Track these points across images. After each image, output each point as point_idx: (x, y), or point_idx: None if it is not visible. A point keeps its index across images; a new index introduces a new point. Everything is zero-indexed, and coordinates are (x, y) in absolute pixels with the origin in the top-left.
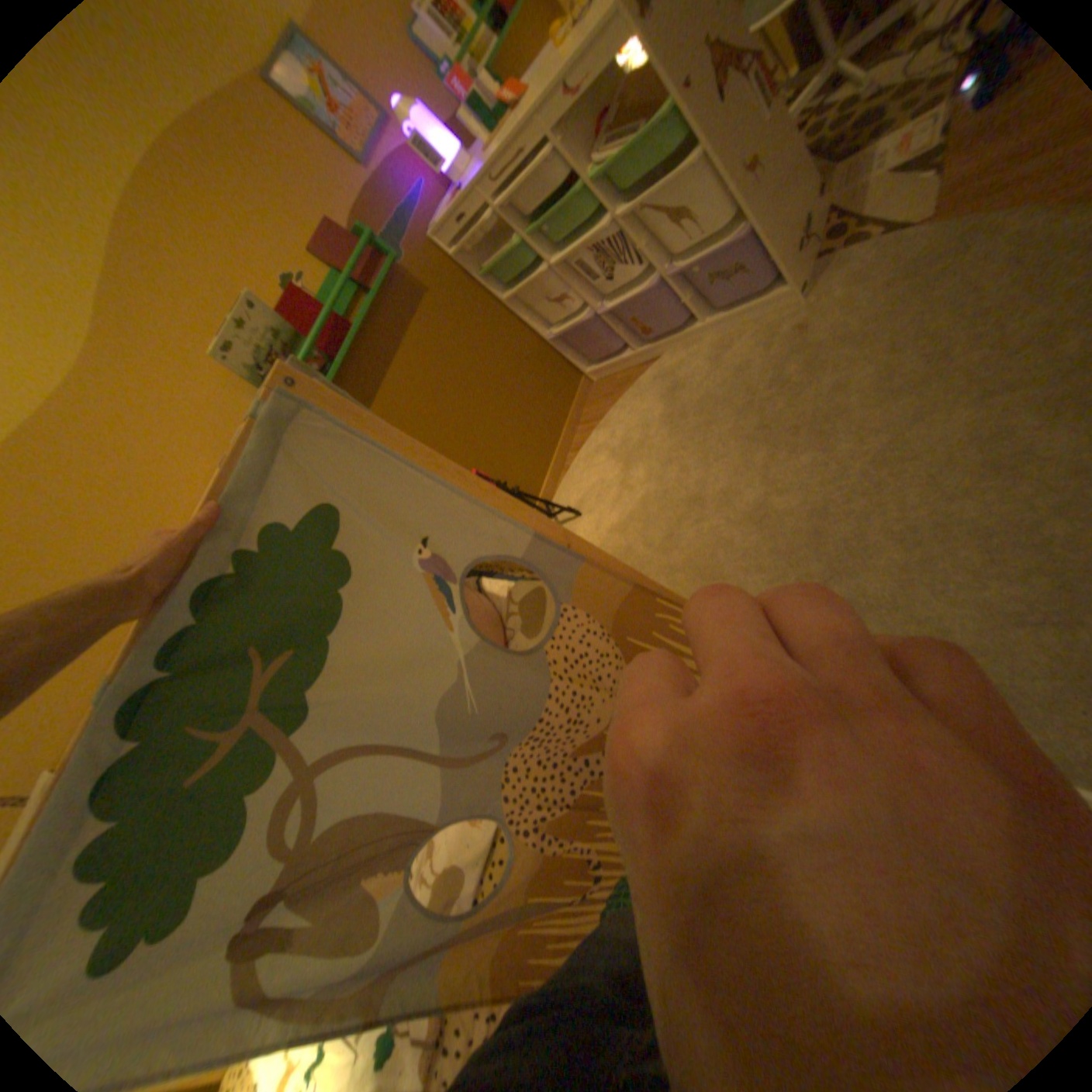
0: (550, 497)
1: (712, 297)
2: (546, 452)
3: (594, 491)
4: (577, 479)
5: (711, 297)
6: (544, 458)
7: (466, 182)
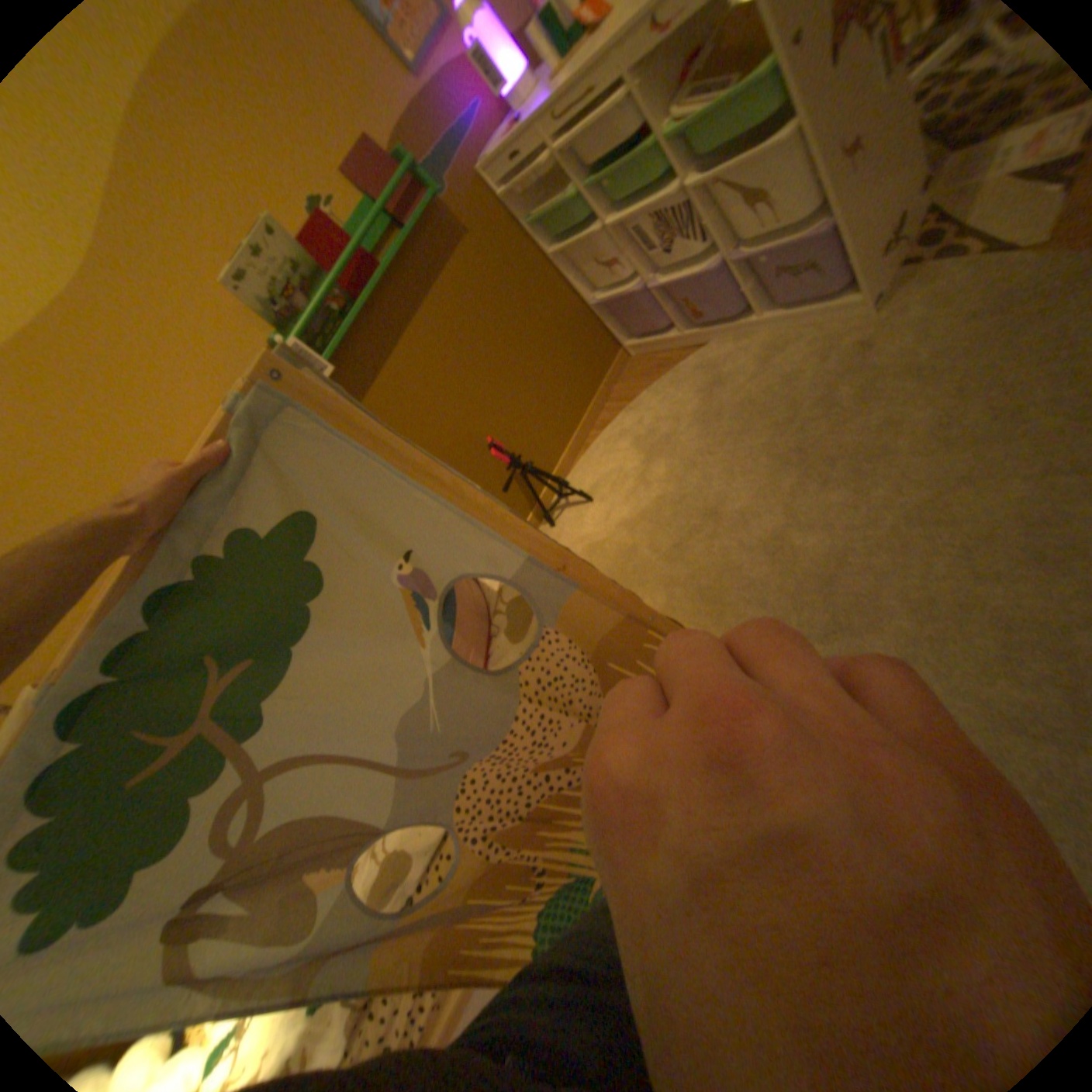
0: (565, 474)
1: (775, 290)
2: (568, 427)
3: (610, 478)
4: (595, 461)
5: (774, 289)
6: (565, 432)
7: (525, 115)
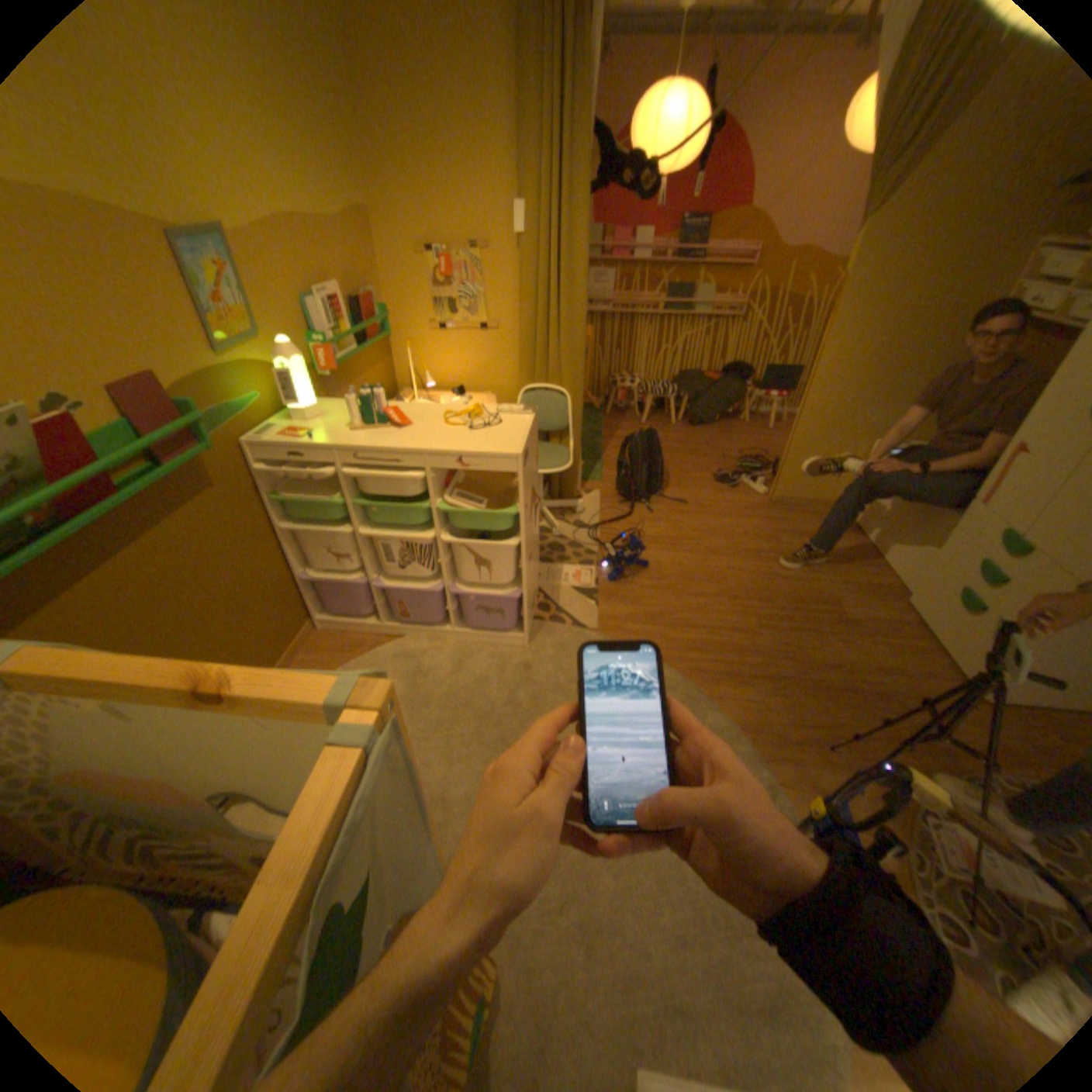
0: None
1: (460, 613)
2: None
3: None
4: None
5: (460, 612)
6: None
7: (323, 441)
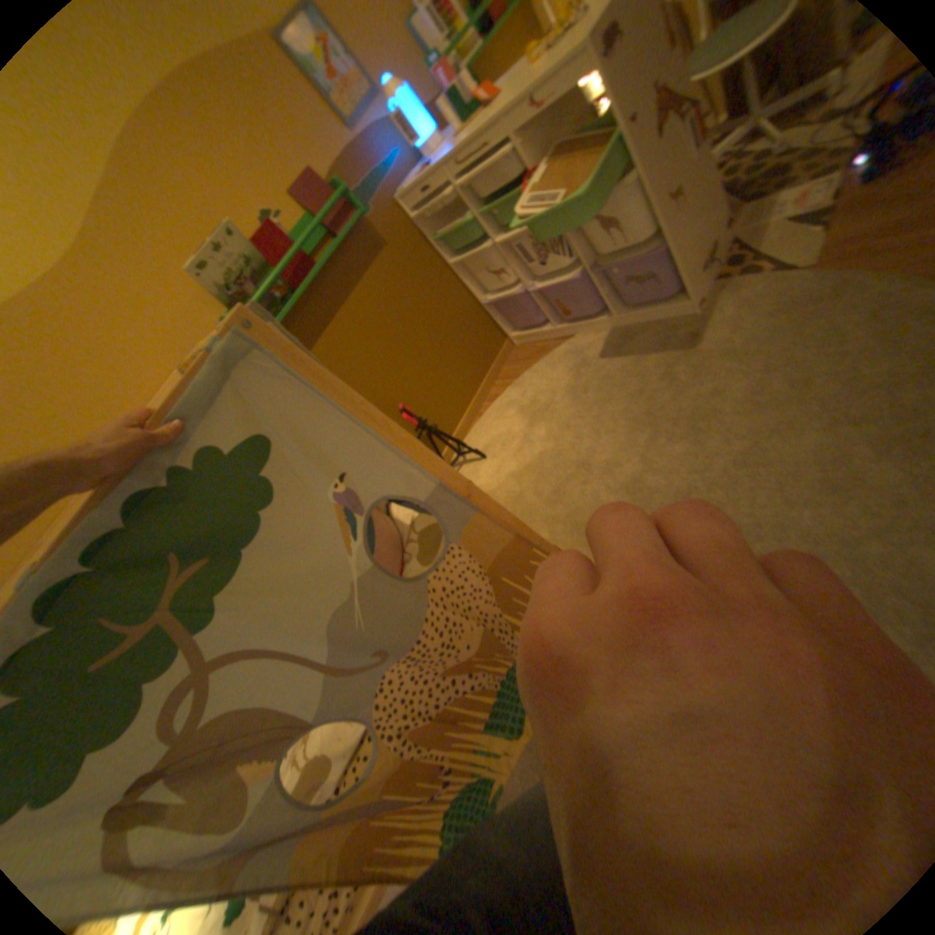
0: (462, 437)
1: (624, 295)
2: (464, 398)
3: (499, 439)
4: (486, 425)
5: (624, 294)
6: (462, 403)
7: (433, 160)
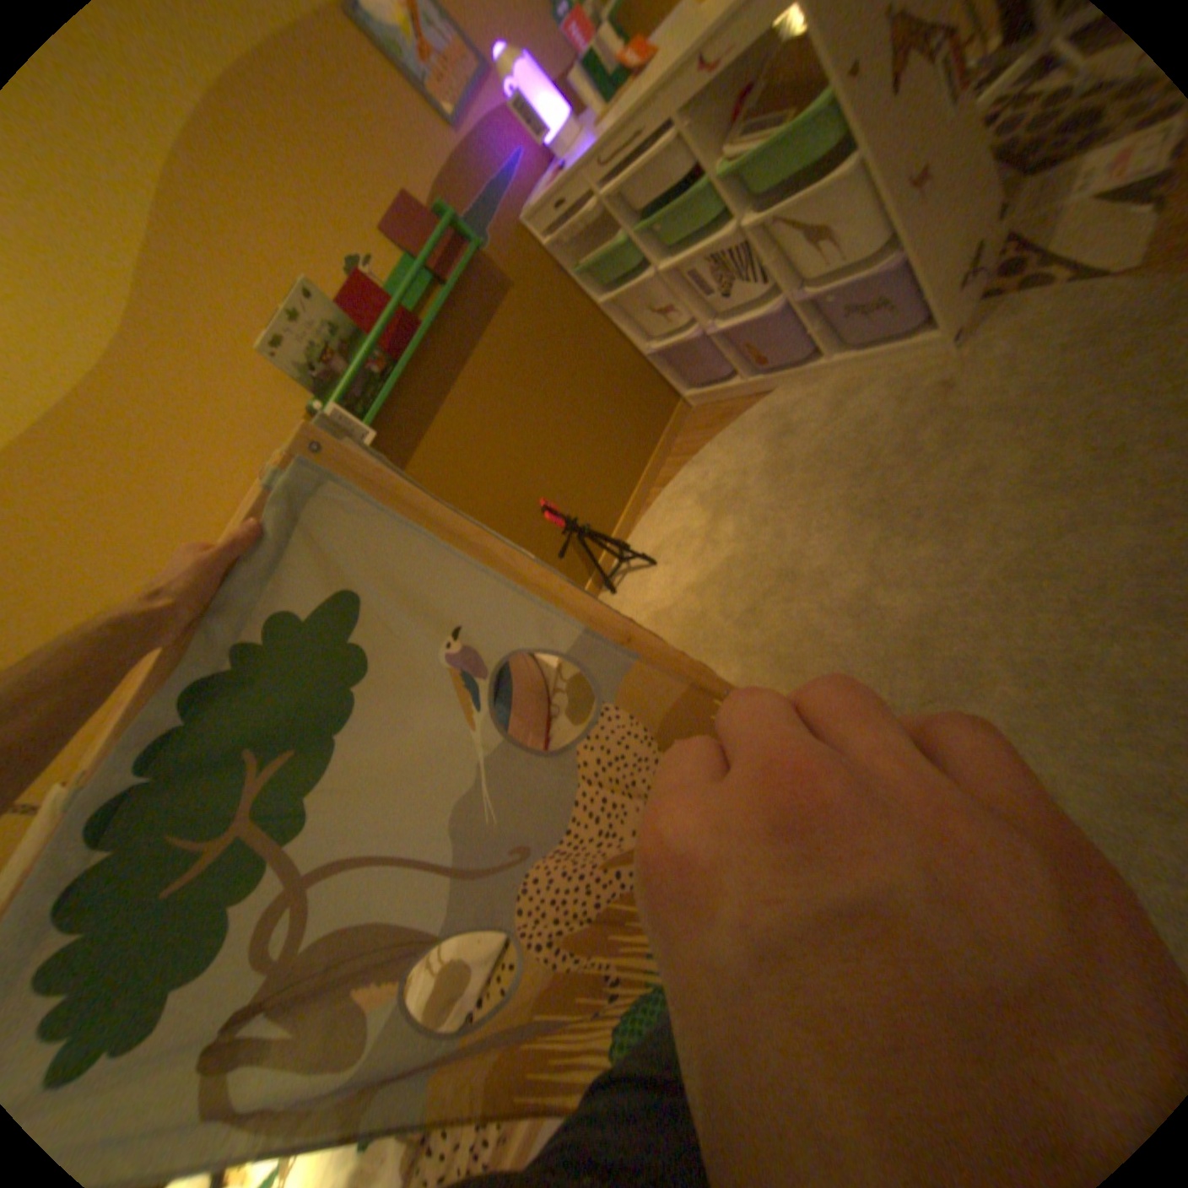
0: (624, 537)
1: (844, 331)
2: (625, 485)
3: (674, 539)
4: (656, 521)
5: (843, 330)
6: (623, 491)
7: (569, 164)
